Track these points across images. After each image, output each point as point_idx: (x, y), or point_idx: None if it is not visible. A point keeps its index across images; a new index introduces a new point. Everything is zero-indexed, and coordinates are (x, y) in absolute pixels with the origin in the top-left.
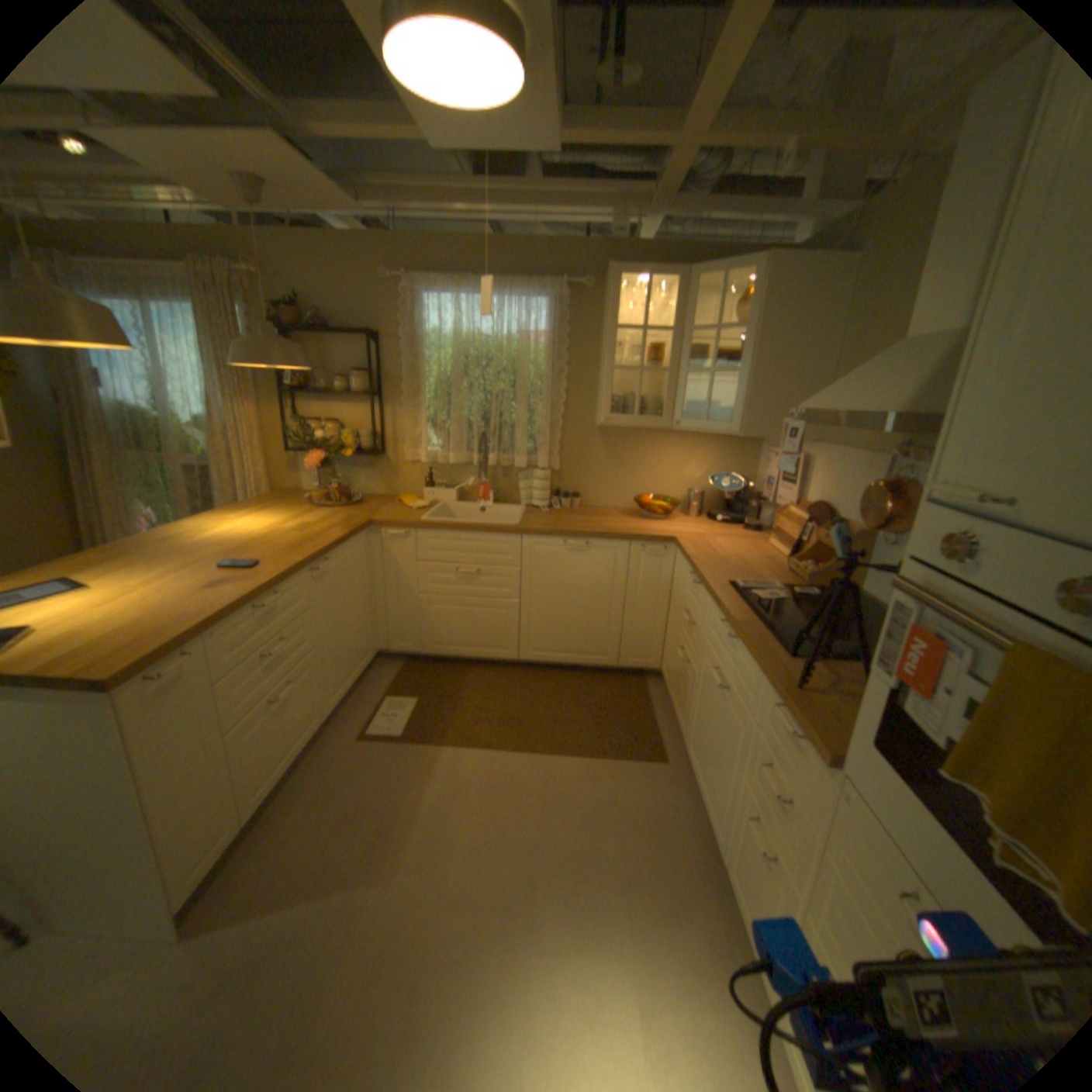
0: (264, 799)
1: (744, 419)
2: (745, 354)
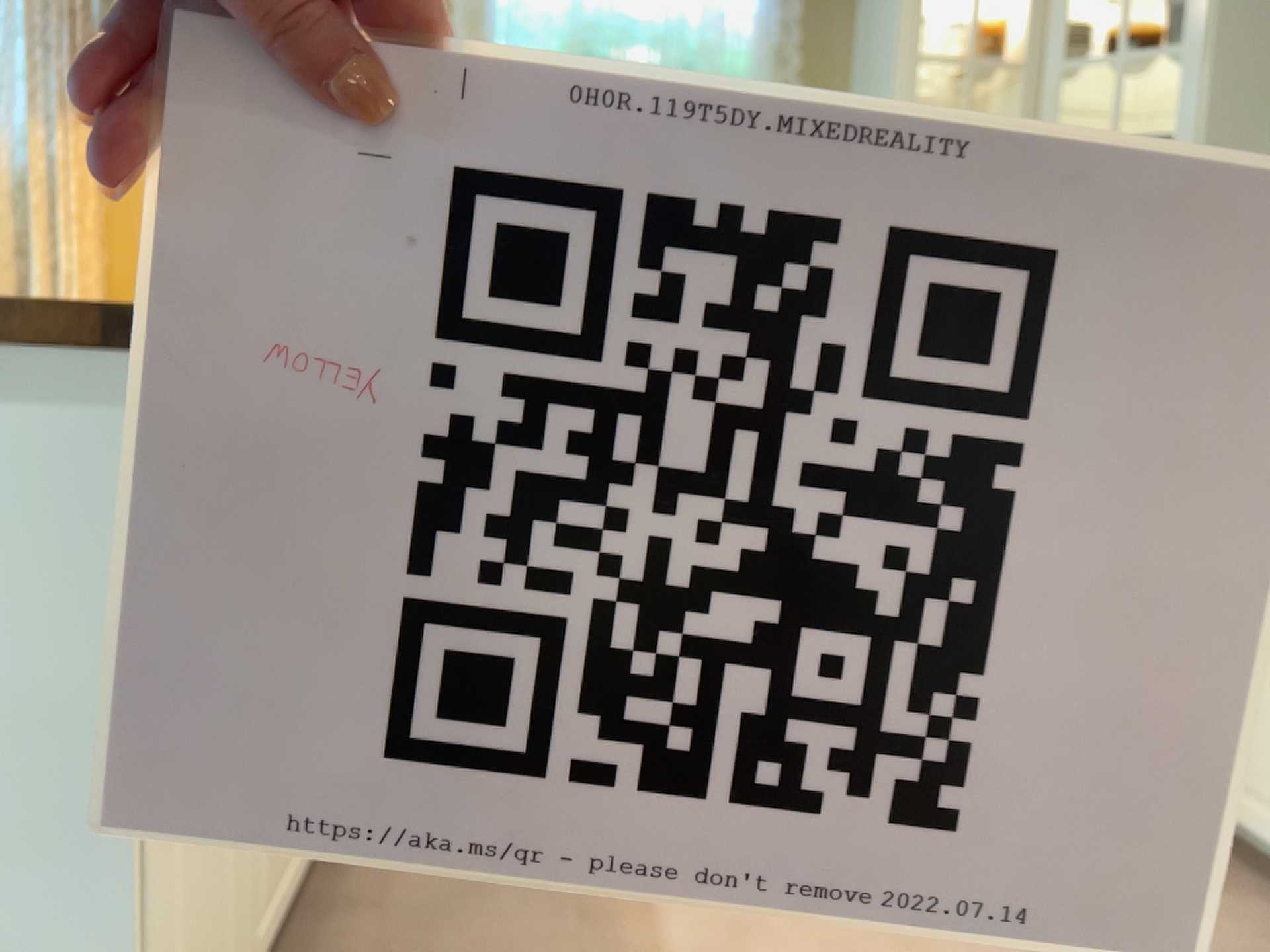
0: (258, 950)
1: (1203, 135)
2: (1188, 19)
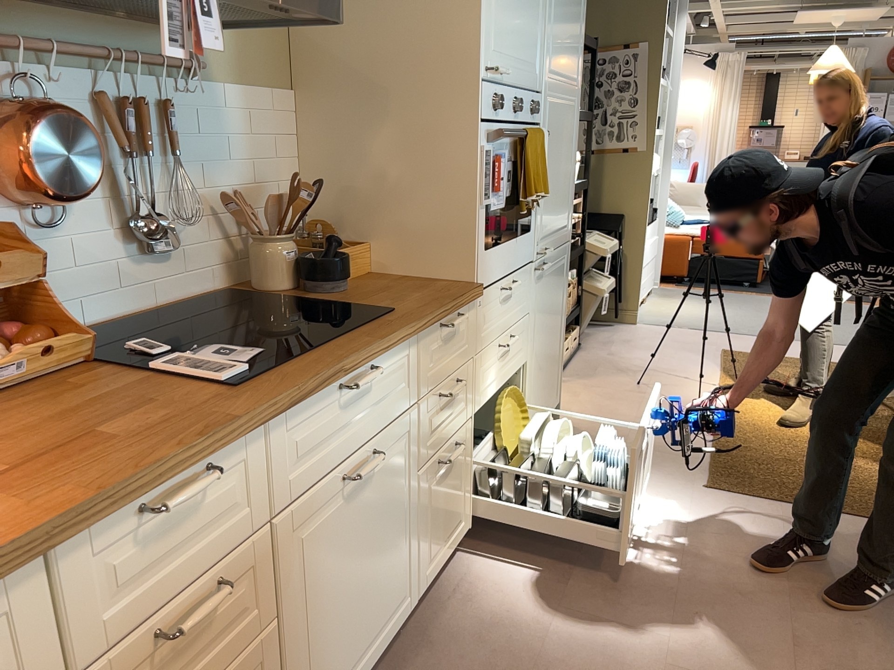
0: None
1: None
2: None
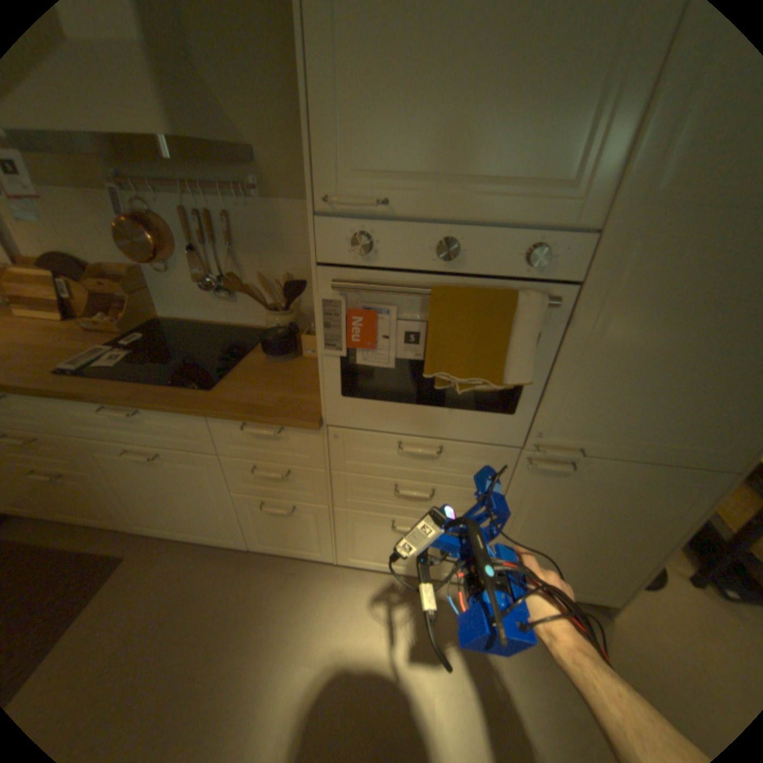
0: None
1: None
2: None
